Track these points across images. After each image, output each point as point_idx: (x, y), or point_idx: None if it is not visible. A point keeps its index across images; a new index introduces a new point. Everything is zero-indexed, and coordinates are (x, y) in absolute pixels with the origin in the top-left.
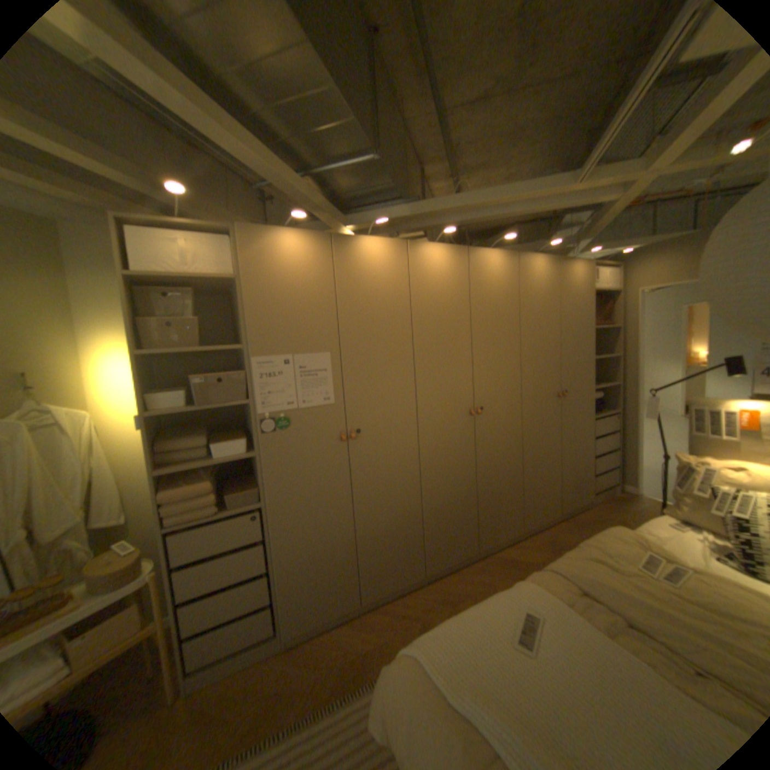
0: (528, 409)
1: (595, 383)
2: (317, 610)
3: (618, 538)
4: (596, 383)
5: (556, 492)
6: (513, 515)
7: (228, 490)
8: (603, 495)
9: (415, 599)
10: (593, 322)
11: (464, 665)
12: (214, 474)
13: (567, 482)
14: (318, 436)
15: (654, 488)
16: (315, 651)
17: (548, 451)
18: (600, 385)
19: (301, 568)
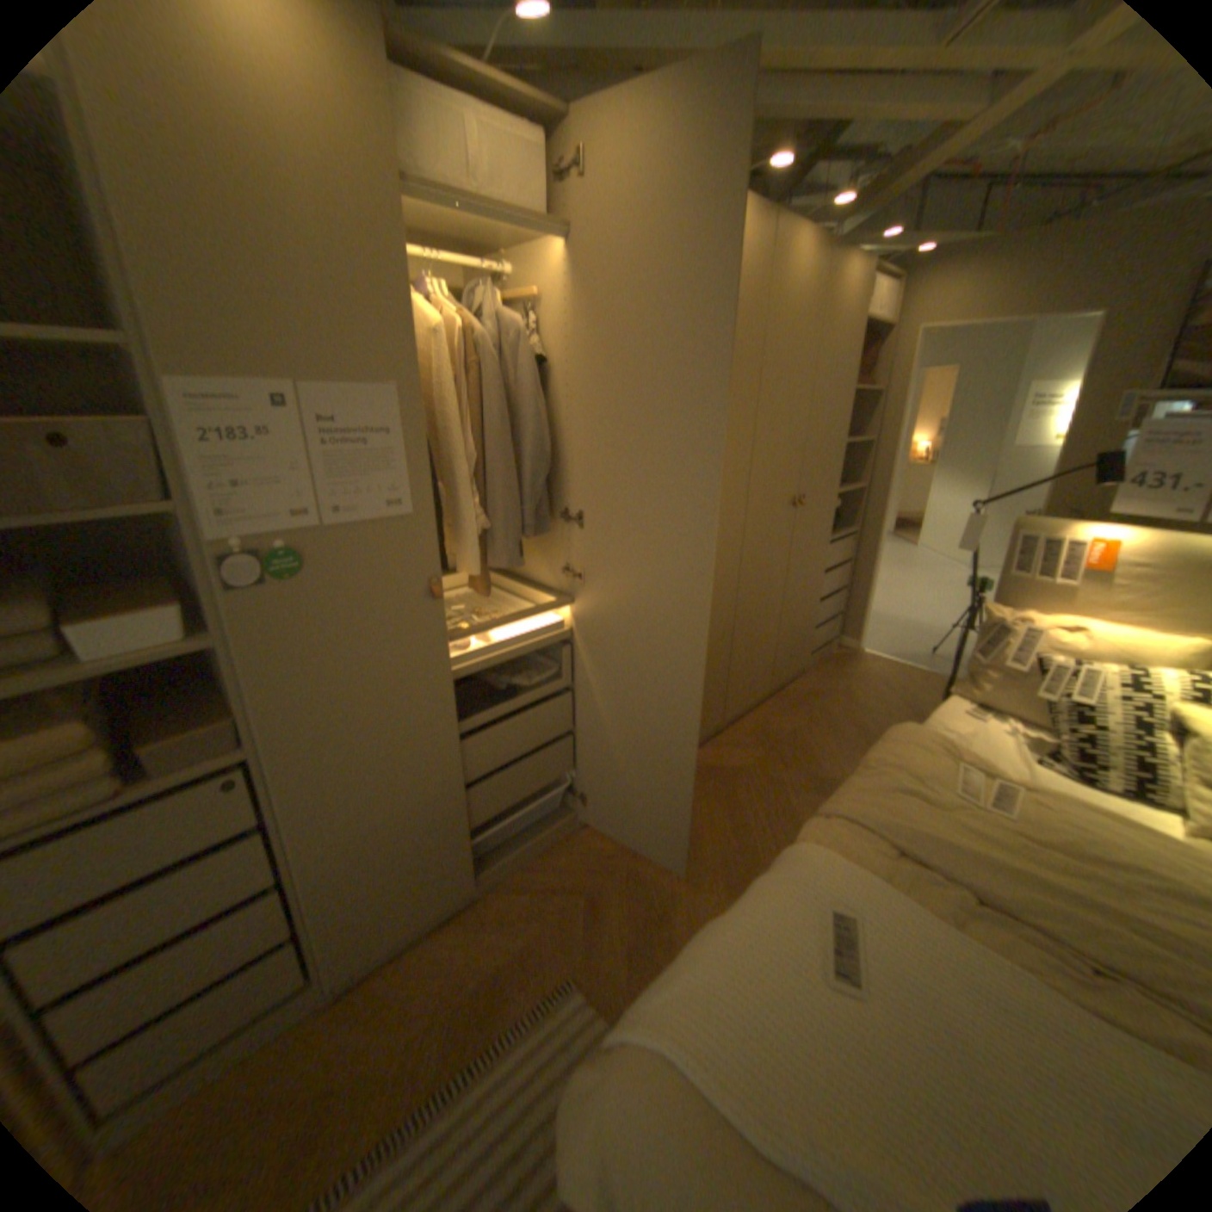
0: (751, 527)
1: (833, 485)
2: (394, 918)
3: (914, 744)
4: (836, 484)
5: (769, 656)
6: (712, 699)
7: (148, 727)
8: (818, 654)
9: (566, 855)
10: (848, 378)
11: (775, 1065)
12: (94, 692)
13: (783, 641)
14: (376, 590)
15: (875, 638)
16: (396, 987)
17: (768, 595)
18: (840, 487)
19: (355, 856)
